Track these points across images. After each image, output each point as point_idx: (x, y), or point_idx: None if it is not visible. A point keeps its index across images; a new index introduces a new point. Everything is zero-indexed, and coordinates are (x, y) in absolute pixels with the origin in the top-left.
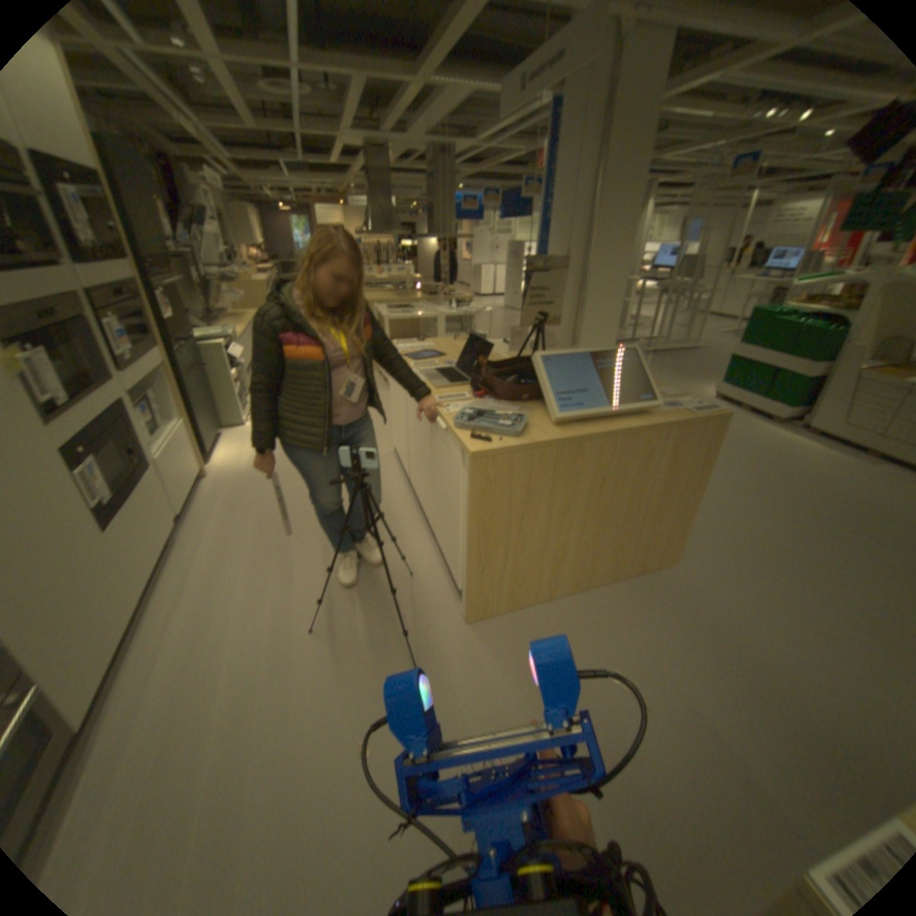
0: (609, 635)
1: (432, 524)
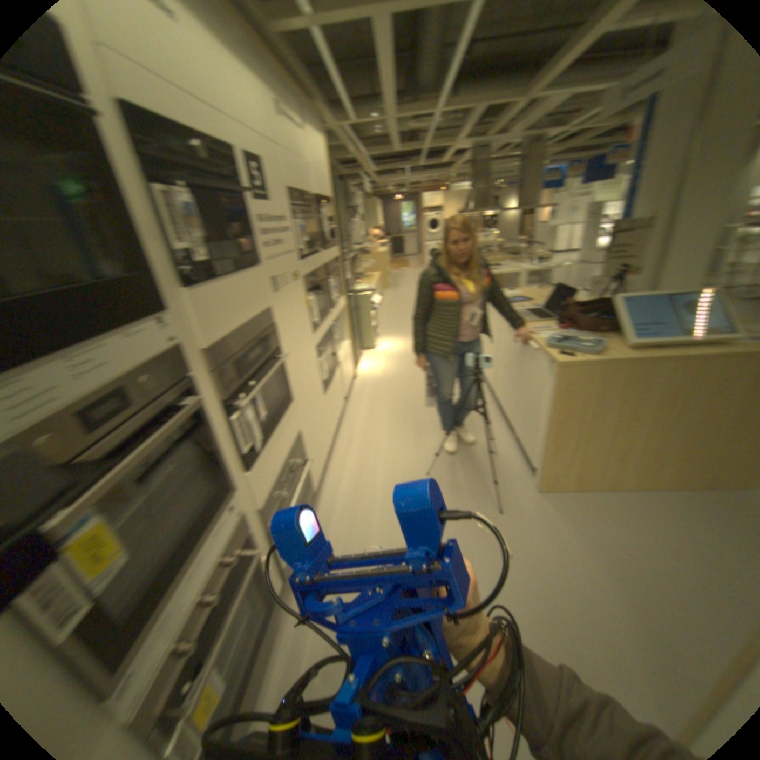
0: (671, 527)
1: (514, 423)
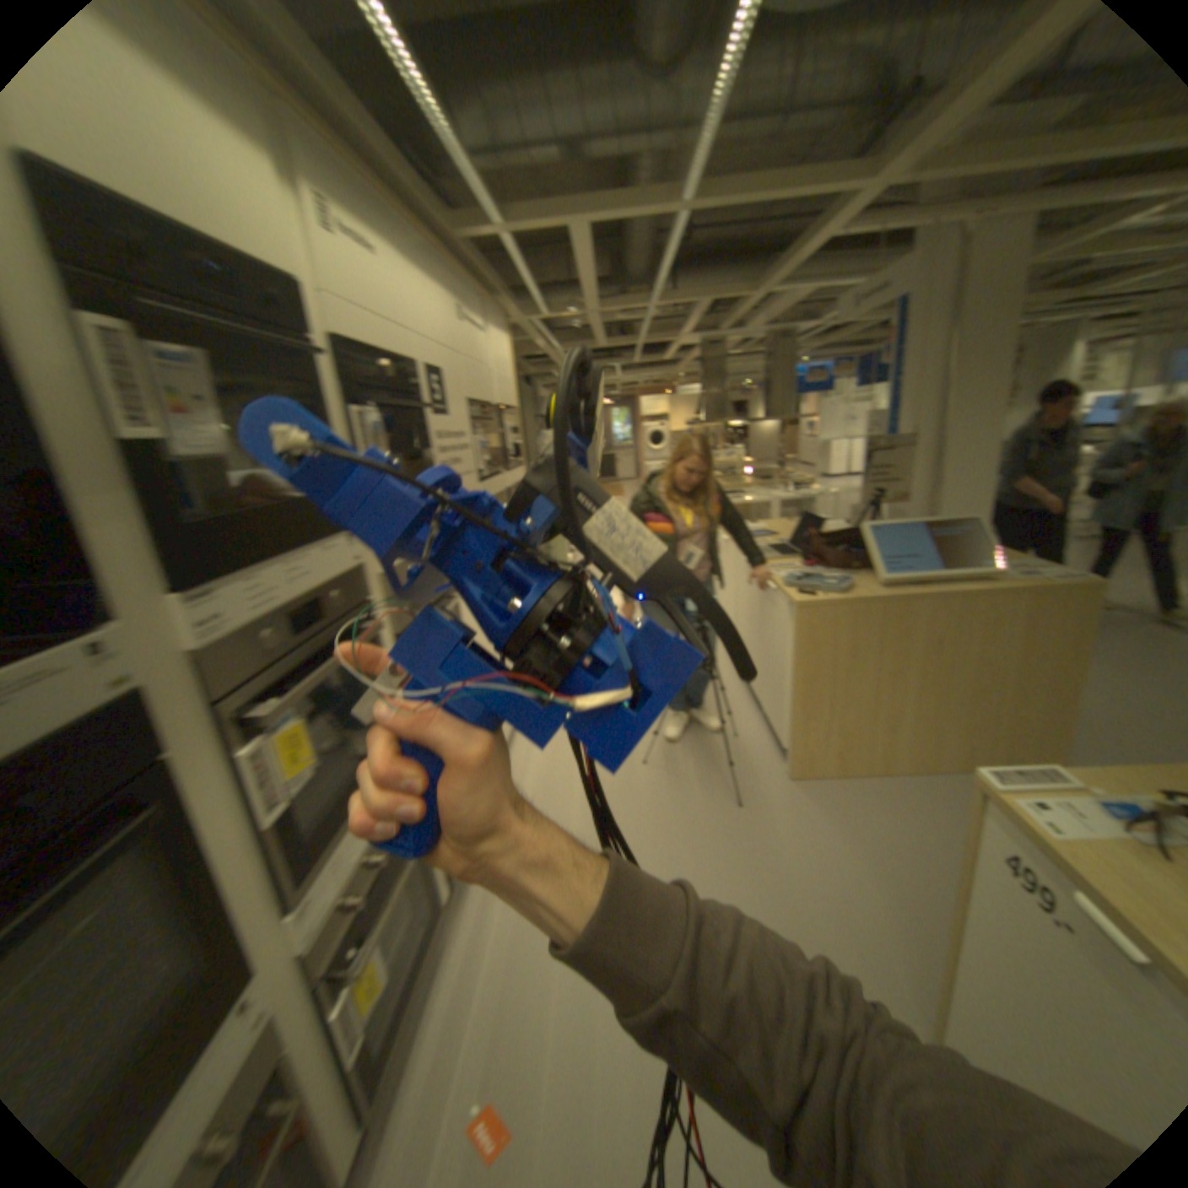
0: (957, 817)
1: (759, 695)
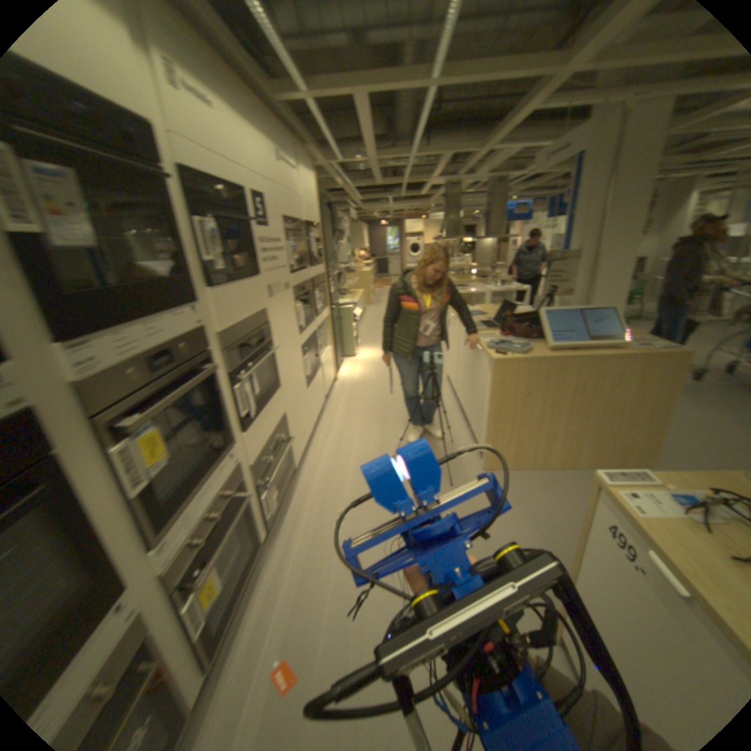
0: (585, 496)
1: (468, 416)
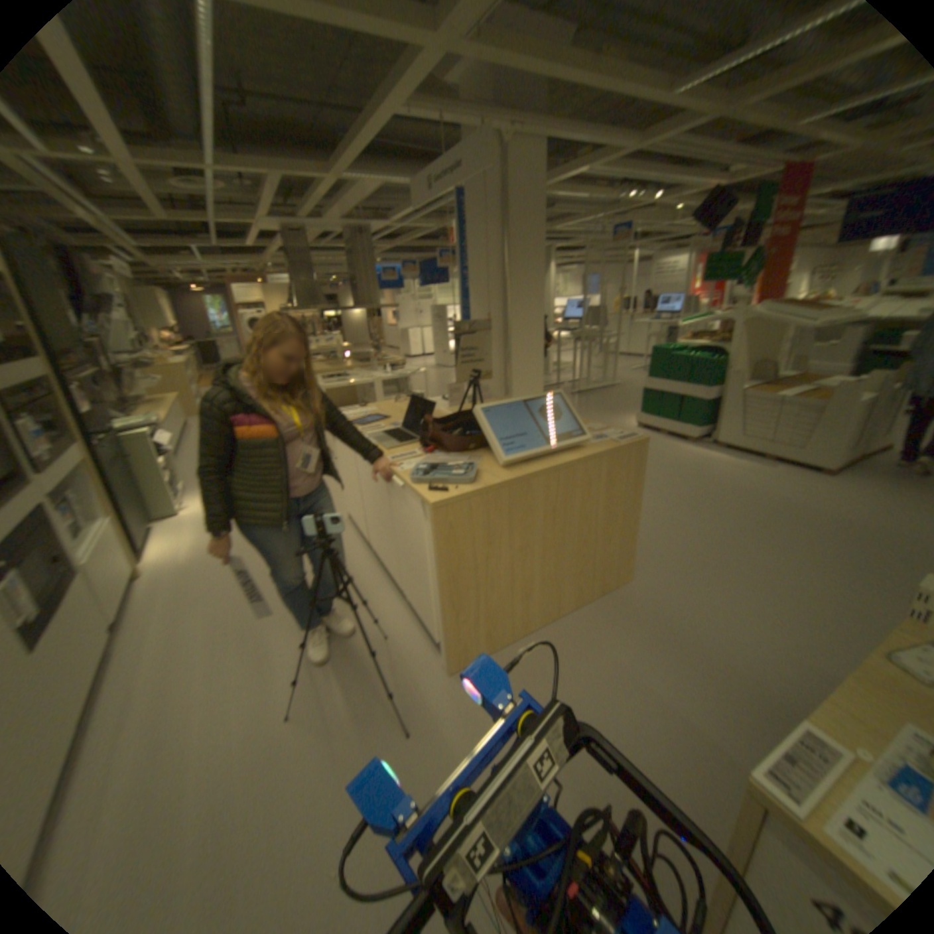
0: (584, 657)
1: (399, 583)
